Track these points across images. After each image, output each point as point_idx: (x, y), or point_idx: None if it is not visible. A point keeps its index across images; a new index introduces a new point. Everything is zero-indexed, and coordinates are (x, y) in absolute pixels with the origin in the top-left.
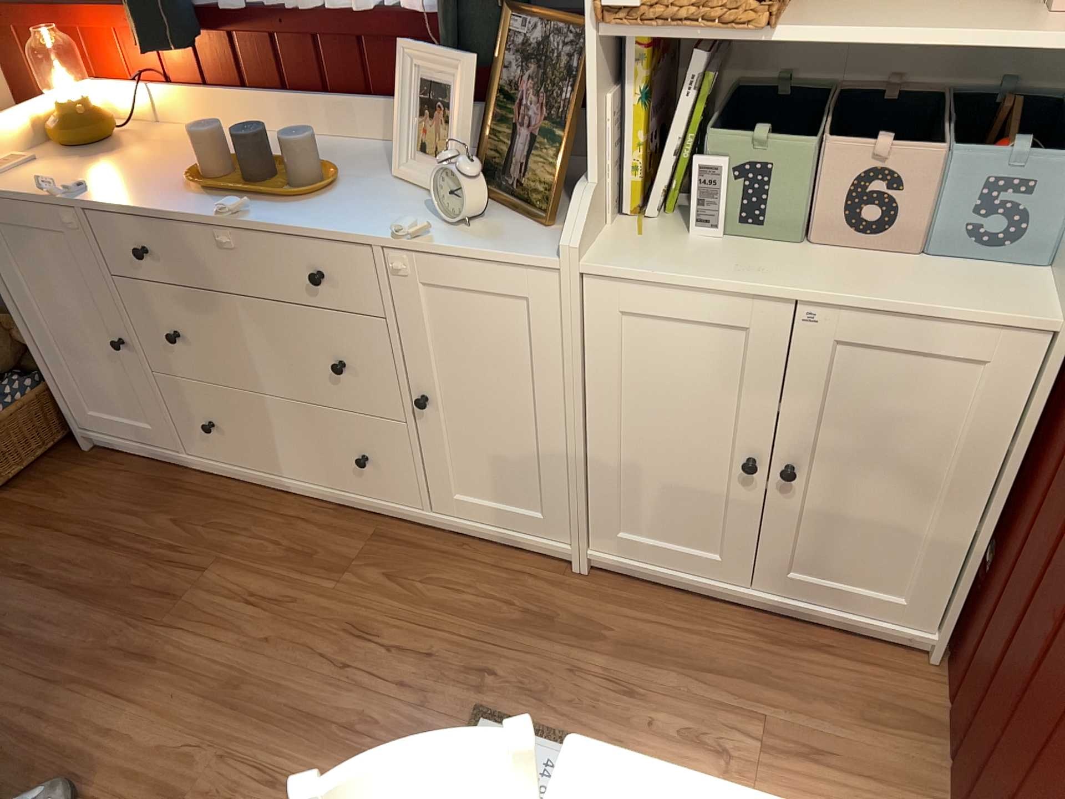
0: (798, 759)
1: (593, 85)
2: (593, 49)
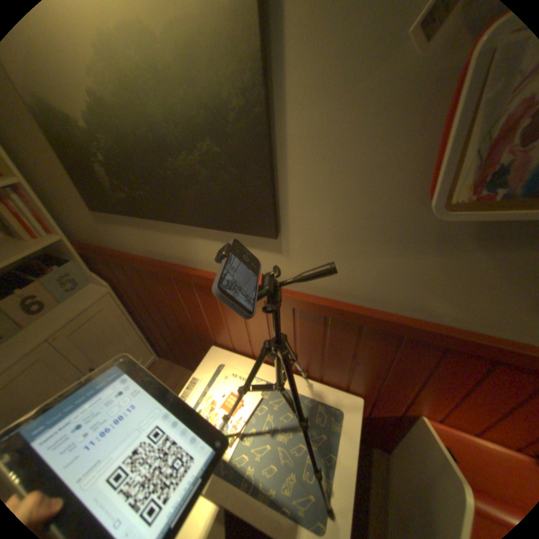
0: None
1: None
2: None
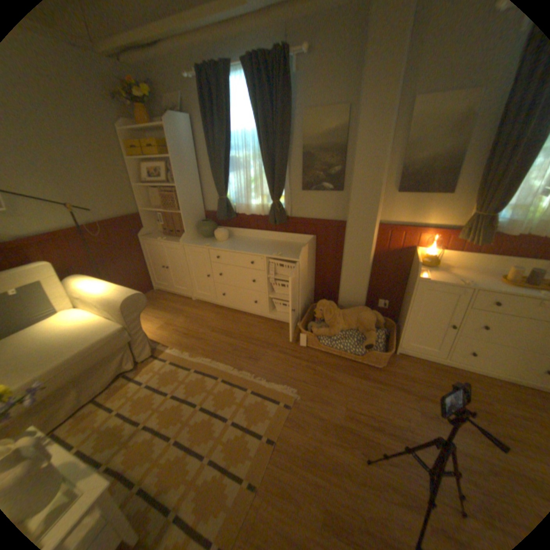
0: None
1: None
2: None
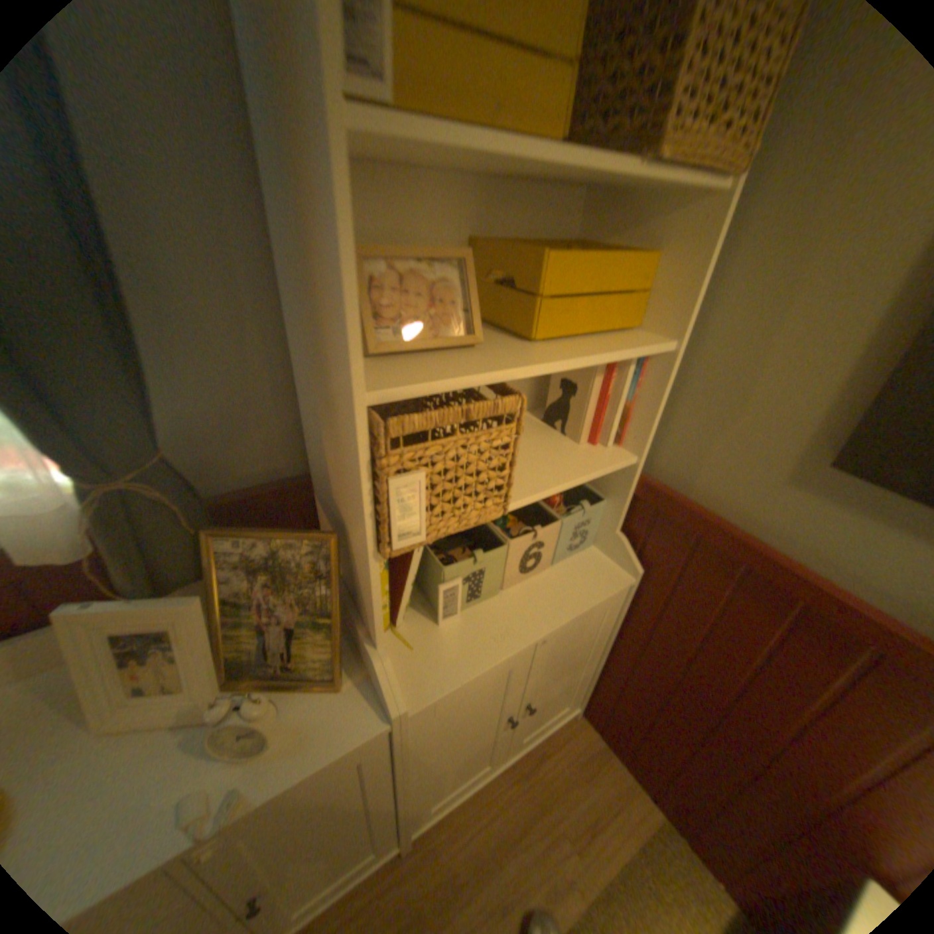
0: (593, 845)
1: (372, 593)
2: (370, 573)
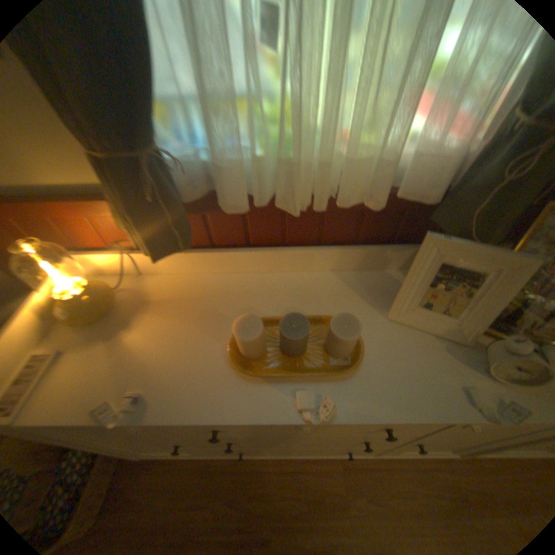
0: None
1: None
2: None
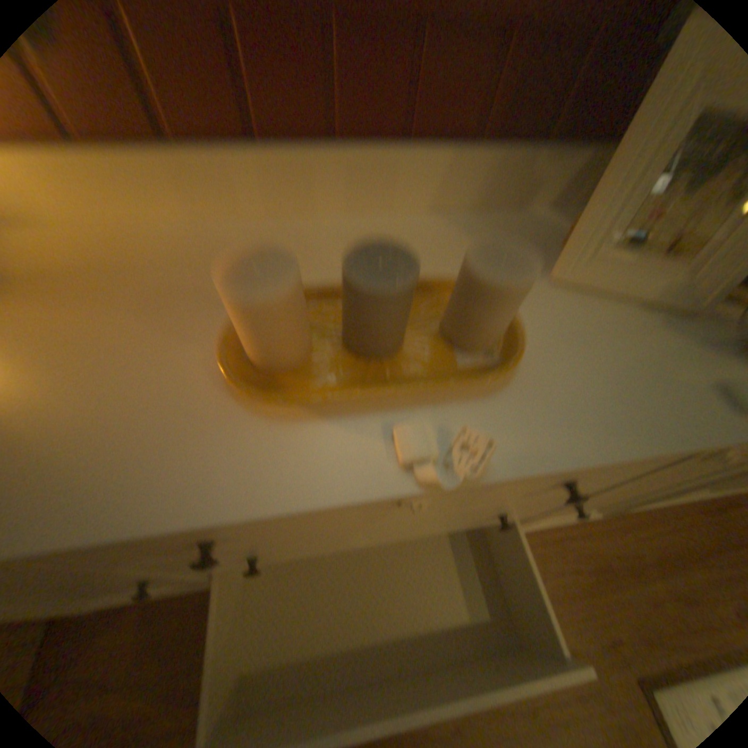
0: None
1: None
2: None
